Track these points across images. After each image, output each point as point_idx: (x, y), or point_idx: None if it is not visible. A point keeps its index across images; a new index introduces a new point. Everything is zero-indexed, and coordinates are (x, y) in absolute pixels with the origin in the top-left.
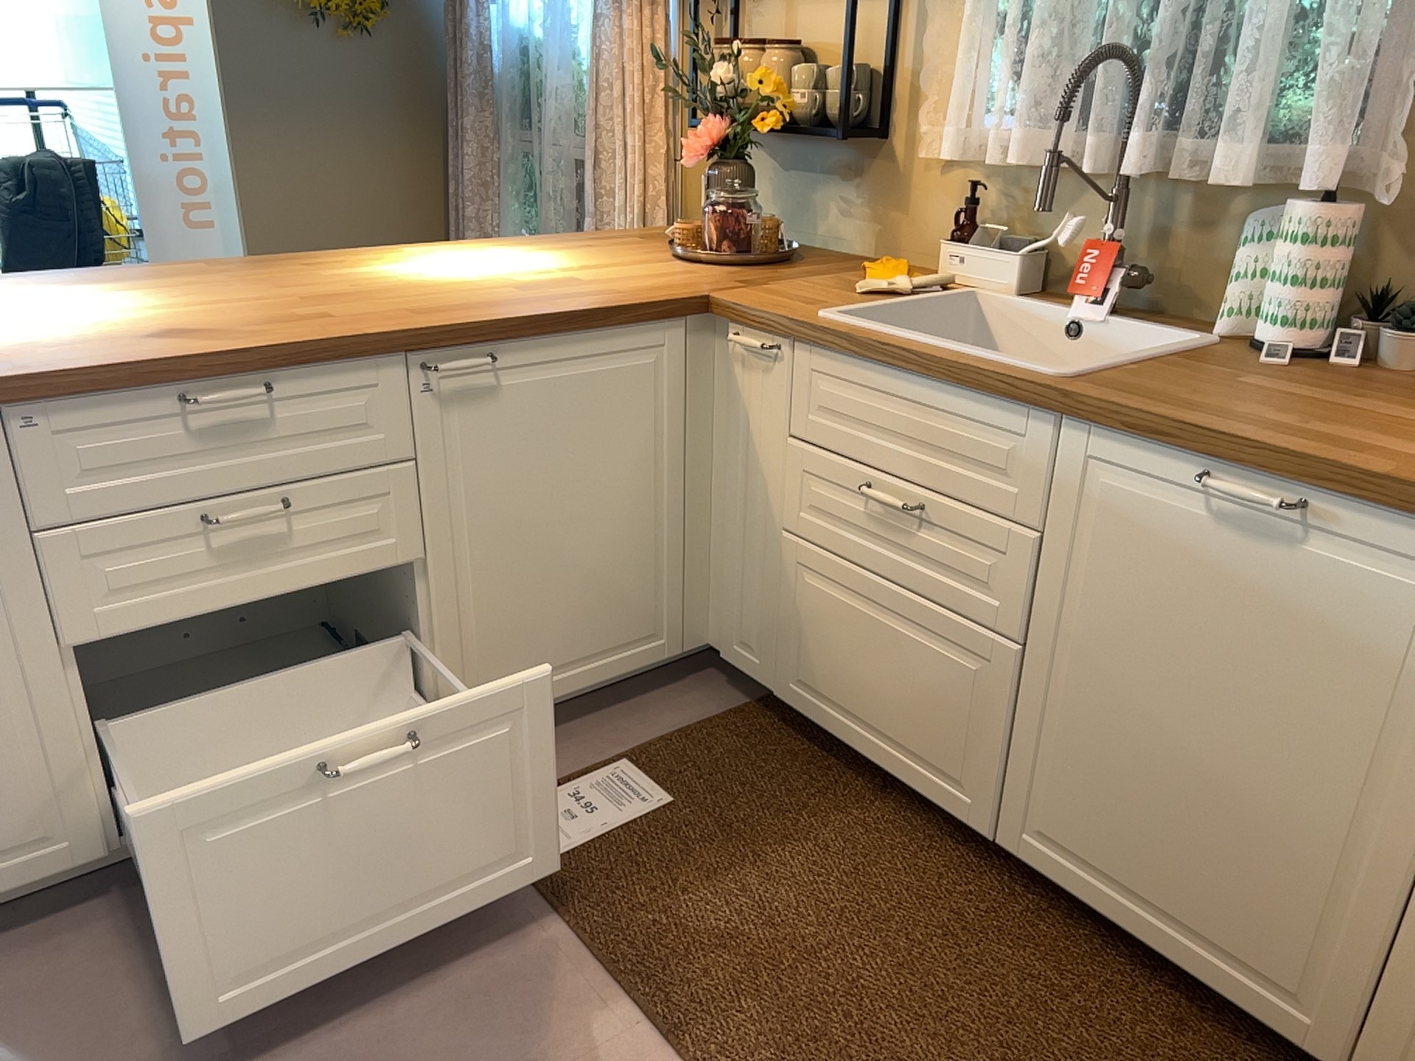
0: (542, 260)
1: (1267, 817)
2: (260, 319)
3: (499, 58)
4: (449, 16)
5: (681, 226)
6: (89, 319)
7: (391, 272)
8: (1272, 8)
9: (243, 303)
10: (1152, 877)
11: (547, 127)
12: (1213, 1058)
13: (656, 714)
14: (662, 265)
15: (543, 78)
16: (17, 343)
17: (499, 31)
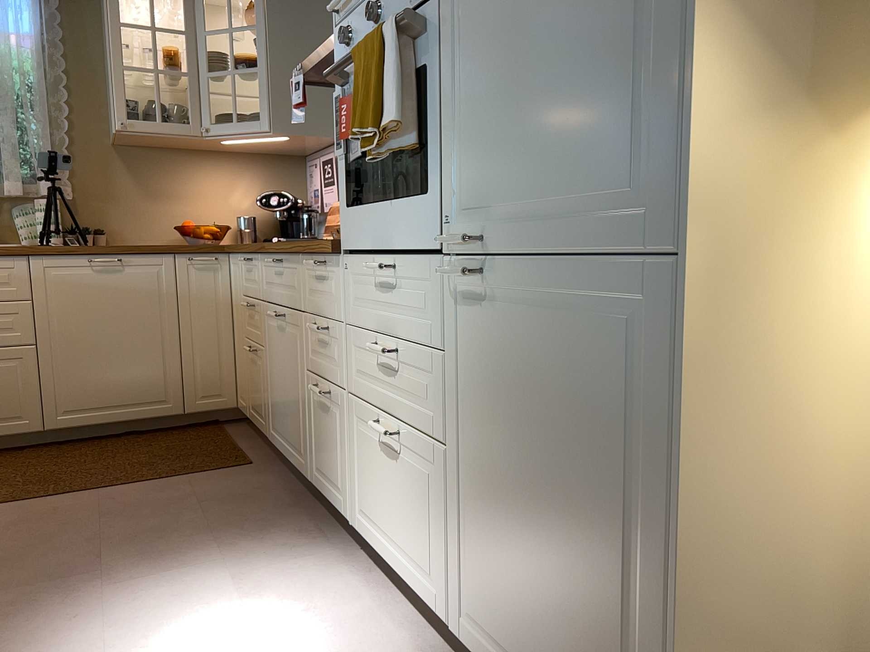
0: None
1: (140, 352)
2: None
3: None
4: None
5: None
6: None
7: None
8: (12, 139)
9: None
10: (112, 396)
11: None
12: (152, 437)
13: None
14: None
15: None
16: None
17: None
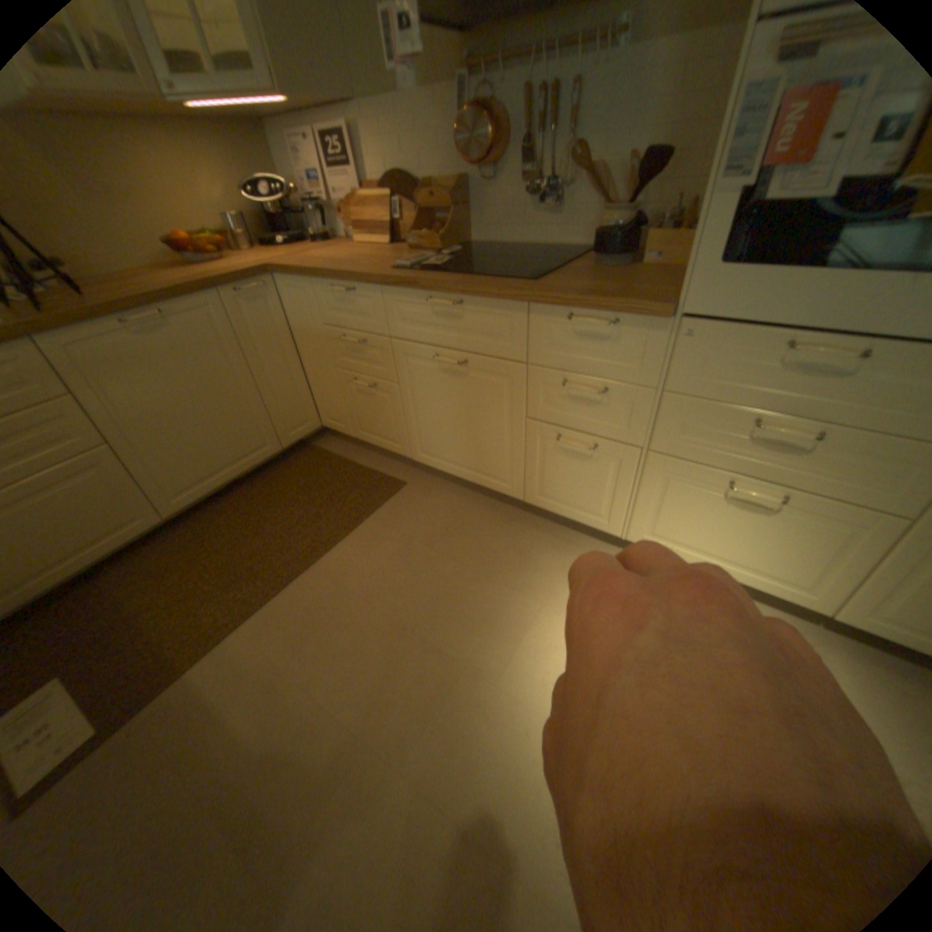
0: None
1: (223, 409)
2: None
3: None
4: None
5: None
6: None
7: None
8: None
9: None
10: (214, 460)
11: None
12: (265, 480)
13: None
14: None
15: None
16: None
17: None
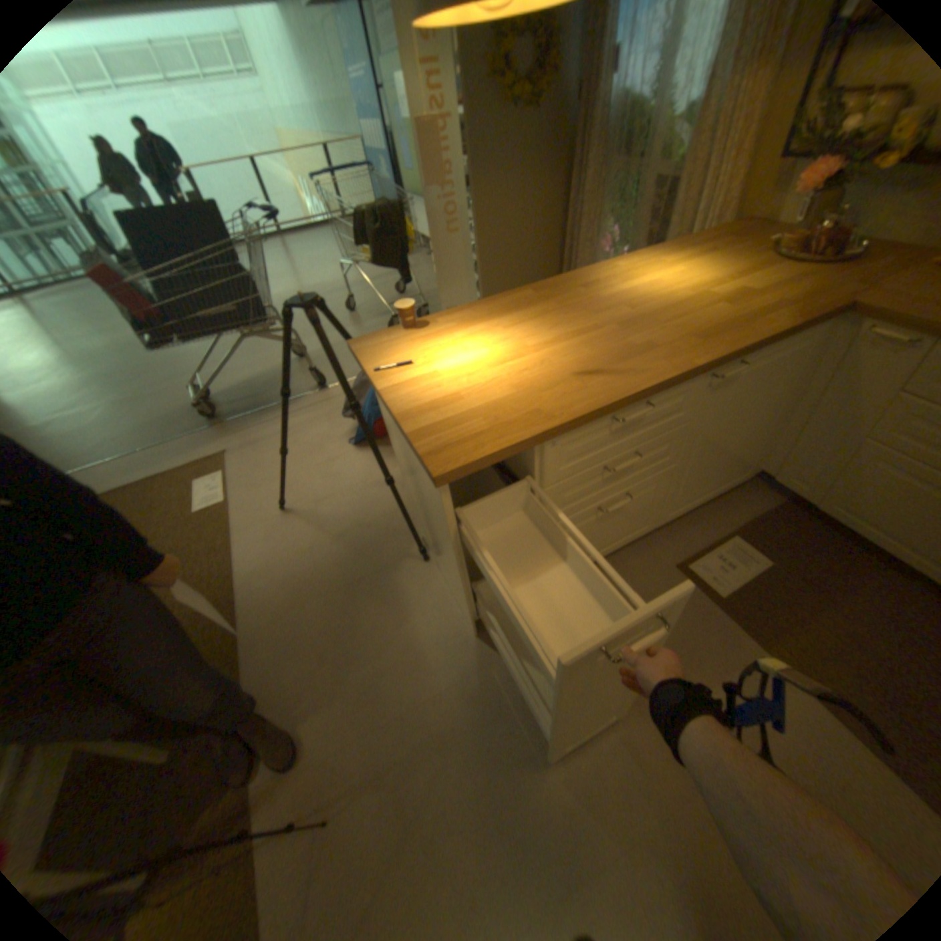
0: (704, 267)
1: None
2: (618, 351)
3: (610, 108)
4: (581, 83)
5: (792, 236)
6: (529, 356)
7: (633, 289)
8: None
9: (590, 333)
10: None
11: (646, 155)
12: None
13: (740, 507)
14: (785, 267)
15: (644, 121)
16: (518, 386)
17: (612, 90)
